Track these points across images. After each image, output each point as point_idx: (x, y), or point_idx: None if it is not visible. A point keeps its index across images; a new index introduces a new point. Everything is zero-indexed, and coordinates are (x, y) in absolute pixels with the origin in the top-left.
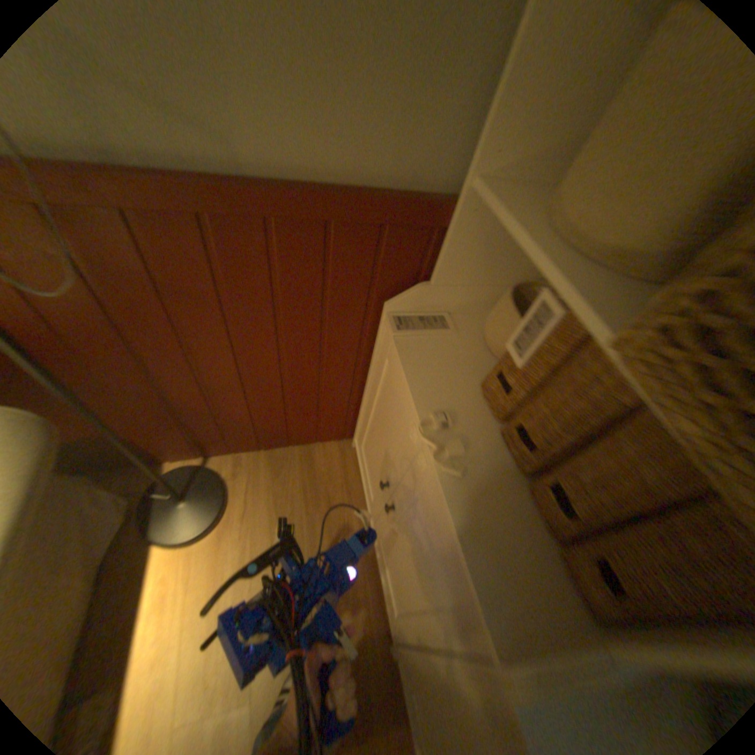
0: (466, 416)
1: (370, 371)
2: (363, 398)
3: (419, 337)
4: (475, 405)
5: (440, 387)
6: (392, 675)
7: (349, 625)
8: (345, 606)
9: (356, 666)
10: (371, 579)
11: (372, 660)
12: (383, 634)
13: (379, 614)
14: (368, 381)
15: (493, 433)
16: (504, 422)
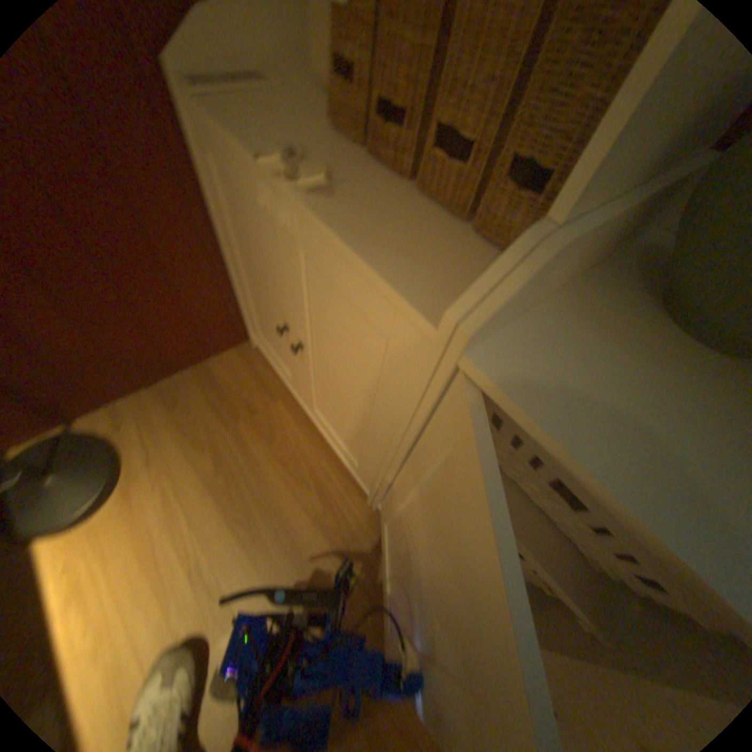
0: (319, 143)
1: (214, 211)
2: (229, 263)
3: (231, 89)
4: (328, 135)
5: (275, 126)
6: (378, 523)
7: (317, 503)
8: (306, 489)
9: (338, 533)
10: (324, 455)
11: (353, 521)
12: (355, 494)
13: (345, 480)
14: (220, 230)
15: (359, 153)
16: (368, 139)
